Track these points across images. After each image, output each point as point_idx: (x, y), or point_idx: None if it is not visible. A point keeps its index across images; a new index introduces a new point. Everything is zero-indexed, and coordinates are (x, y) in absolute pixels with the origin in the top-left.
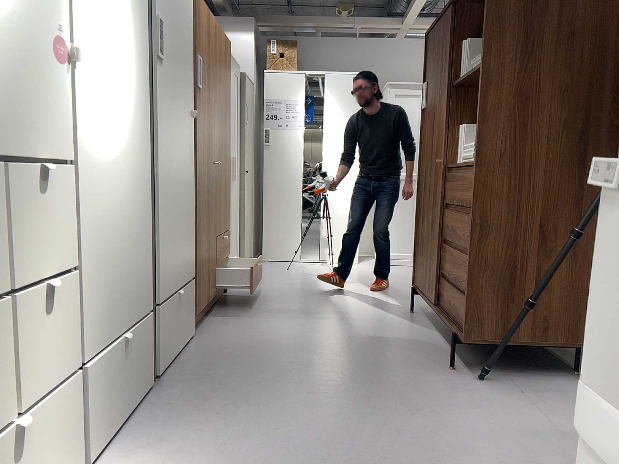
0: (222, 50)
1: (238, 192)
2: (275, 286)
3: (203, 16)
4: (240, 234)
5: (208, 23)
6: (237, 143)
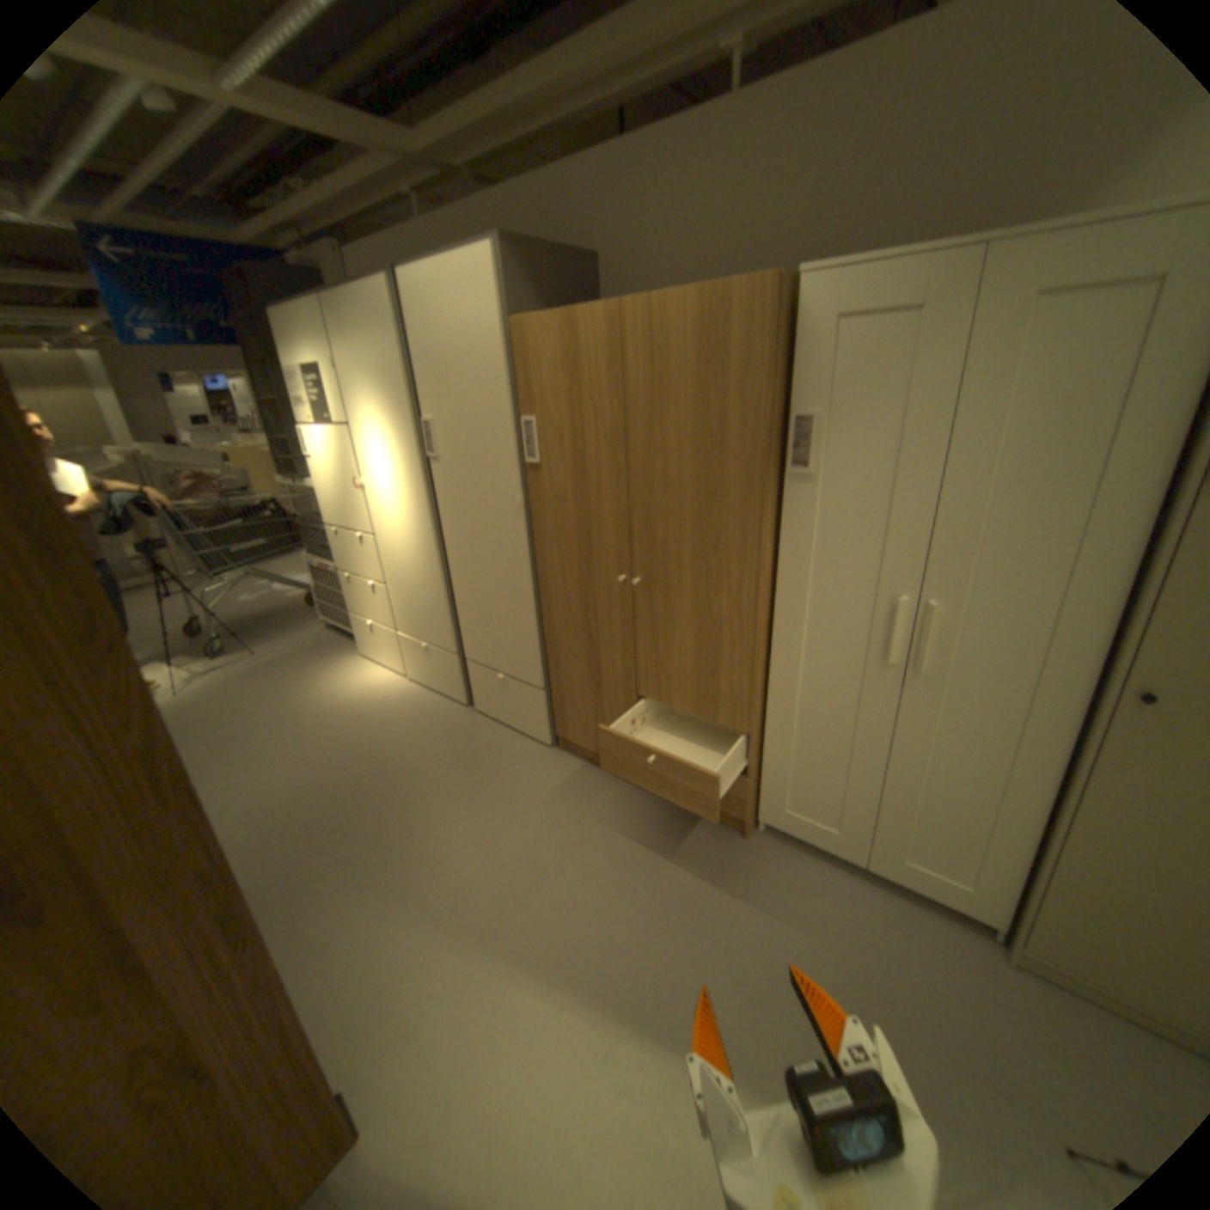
0: (671, 344)
1: (1055, 741)
2: (775, 954)
3: (541, 344)
4: (1042, 870)
5: (566, 339)
6: (1075, 570)
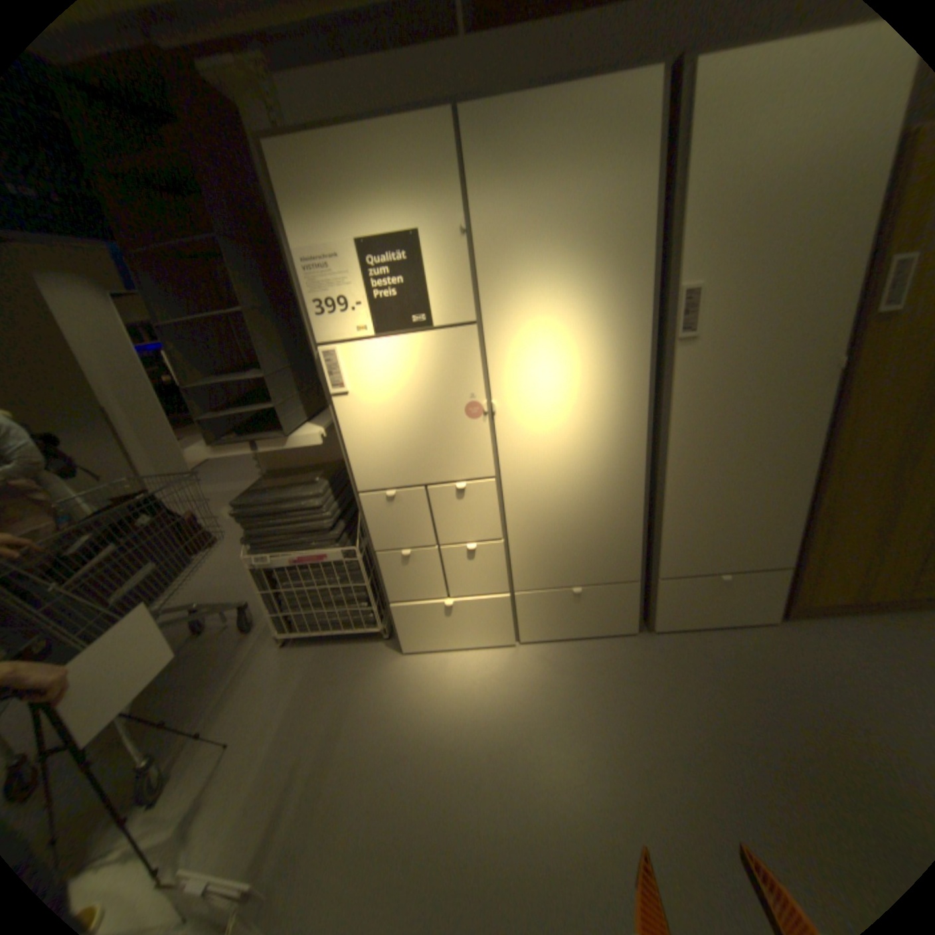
0: None
1: None
2: None
3: None
4: None
5: None
6: None
